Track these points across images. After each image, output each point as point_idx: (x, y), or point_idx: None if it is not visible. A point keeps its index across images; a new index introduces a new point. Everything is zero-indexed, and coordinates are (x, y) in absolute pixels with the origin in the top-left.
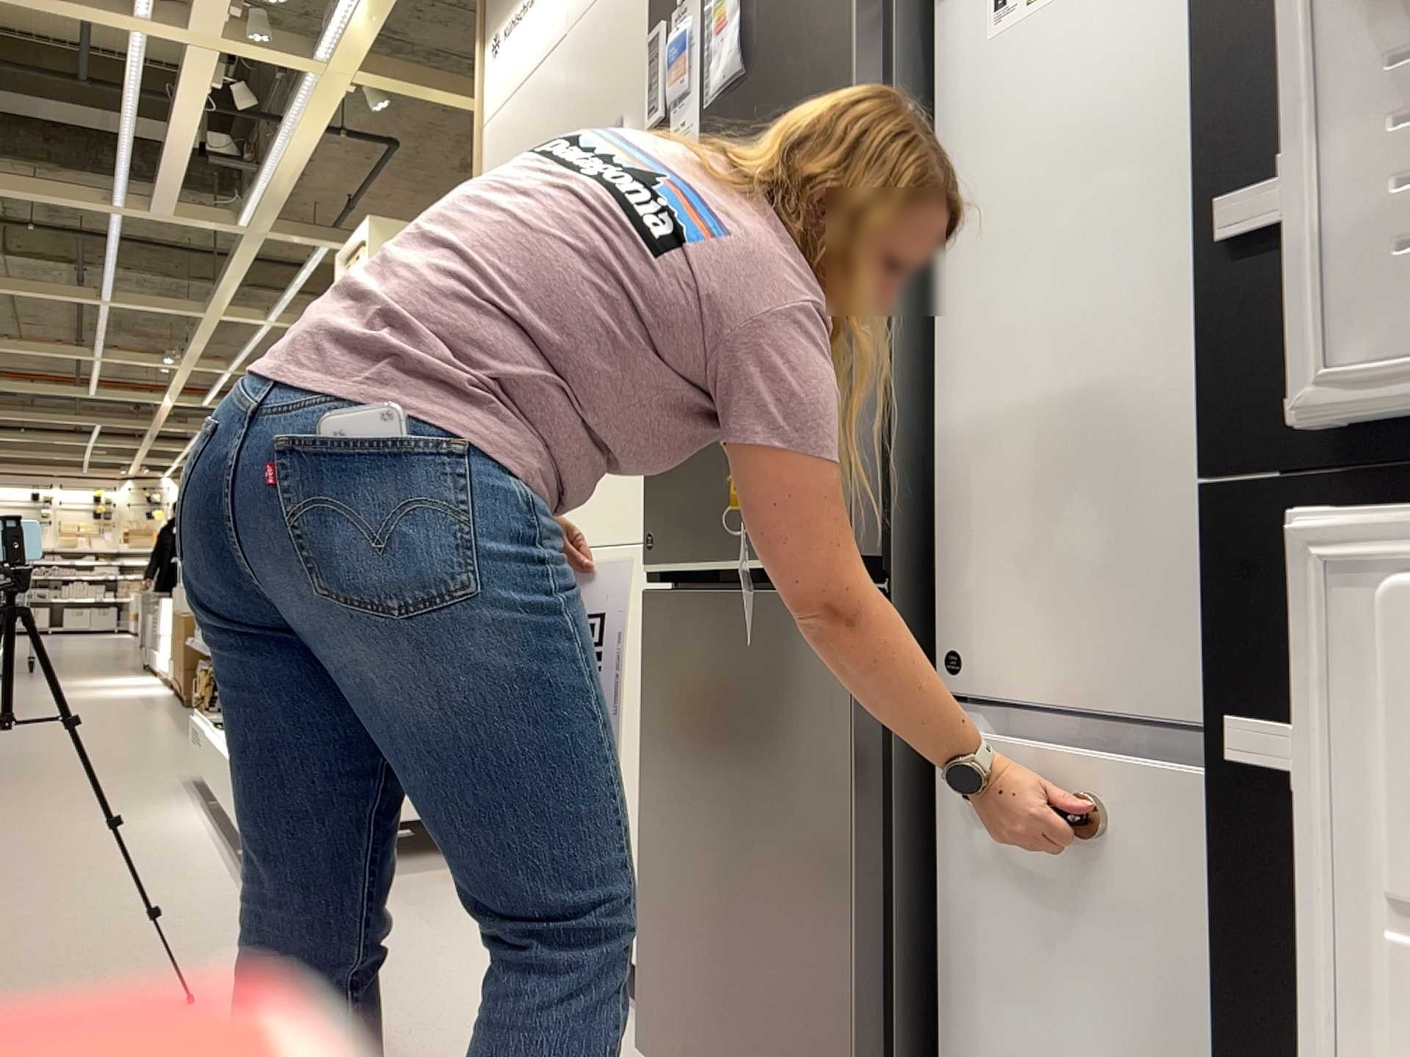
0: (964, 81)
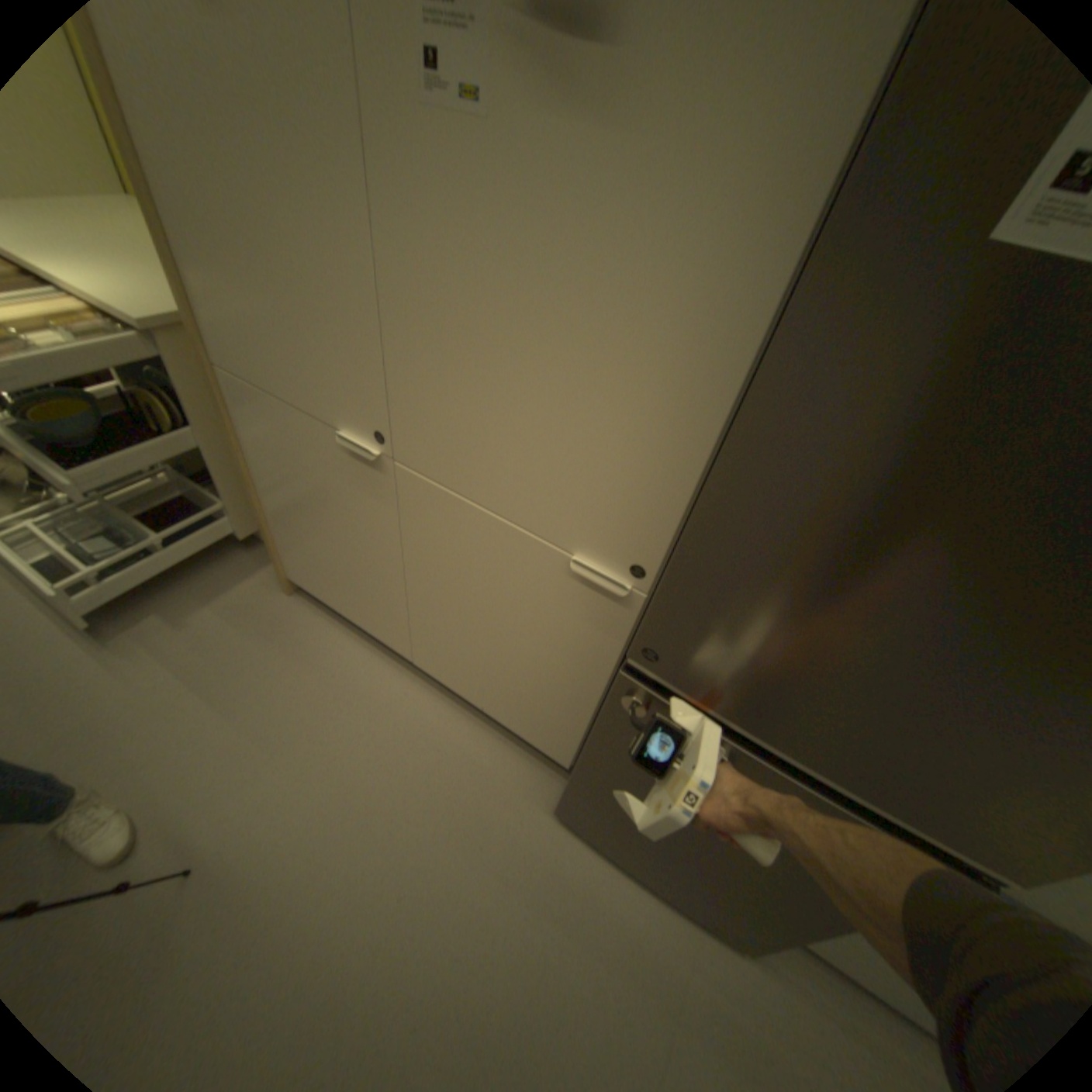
0: None
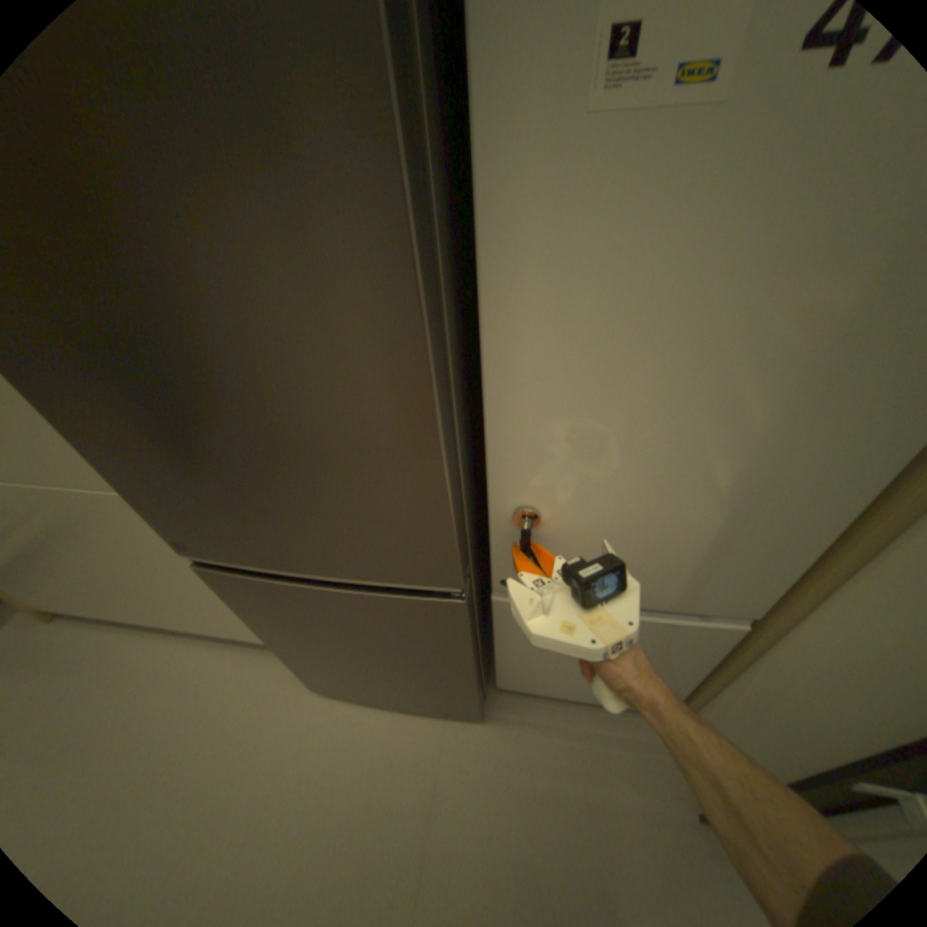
0: (527, 154)
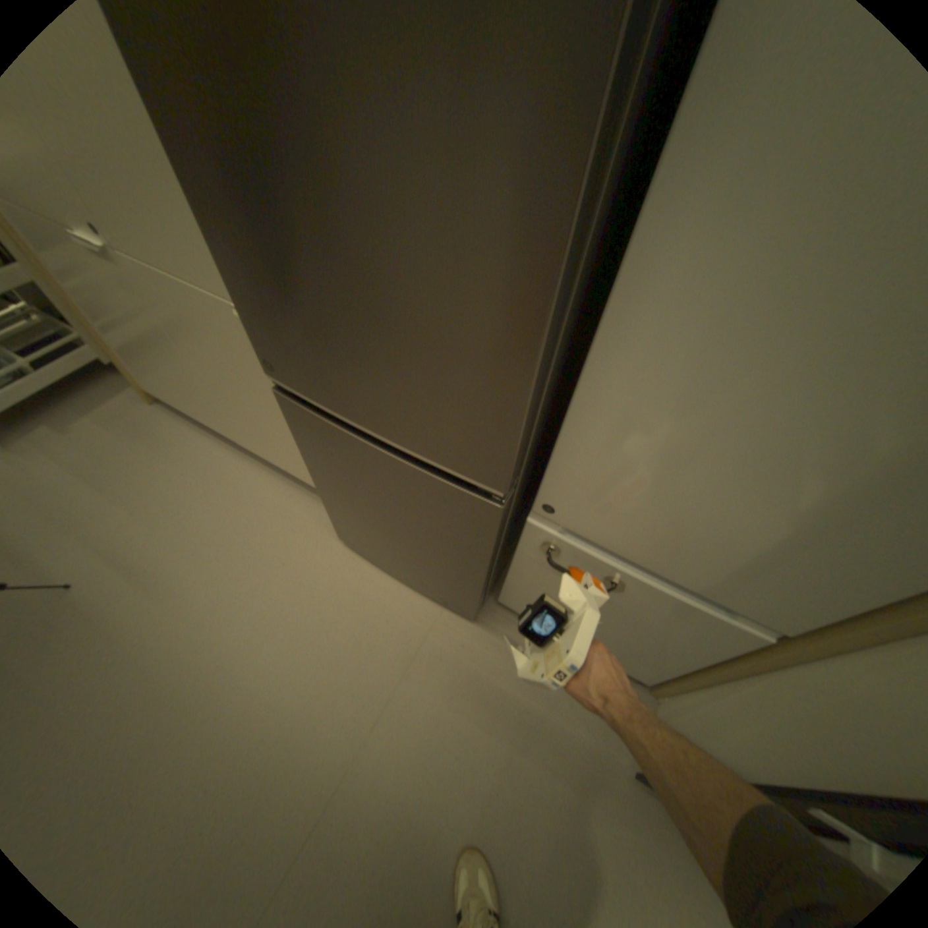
0: None
